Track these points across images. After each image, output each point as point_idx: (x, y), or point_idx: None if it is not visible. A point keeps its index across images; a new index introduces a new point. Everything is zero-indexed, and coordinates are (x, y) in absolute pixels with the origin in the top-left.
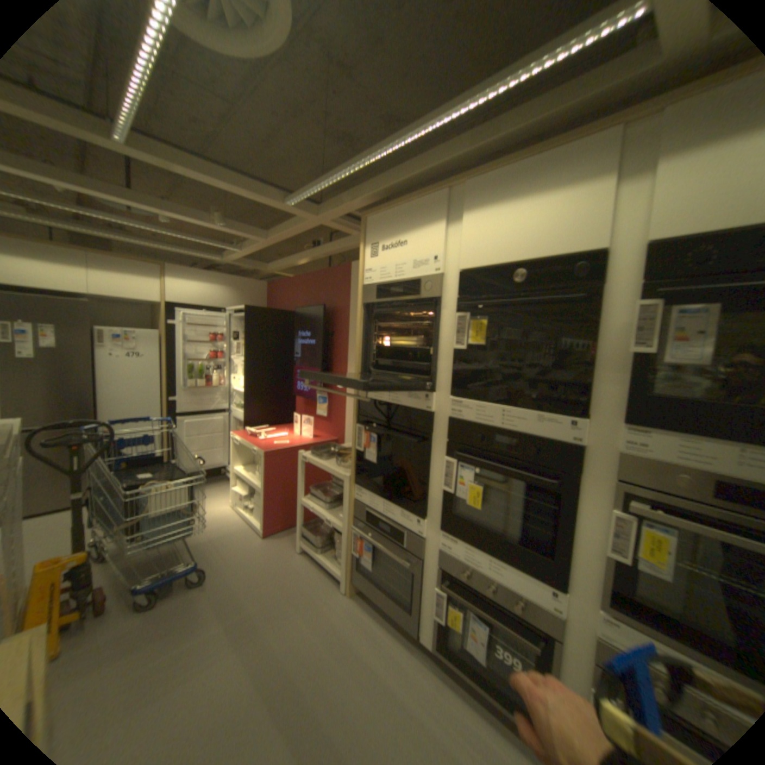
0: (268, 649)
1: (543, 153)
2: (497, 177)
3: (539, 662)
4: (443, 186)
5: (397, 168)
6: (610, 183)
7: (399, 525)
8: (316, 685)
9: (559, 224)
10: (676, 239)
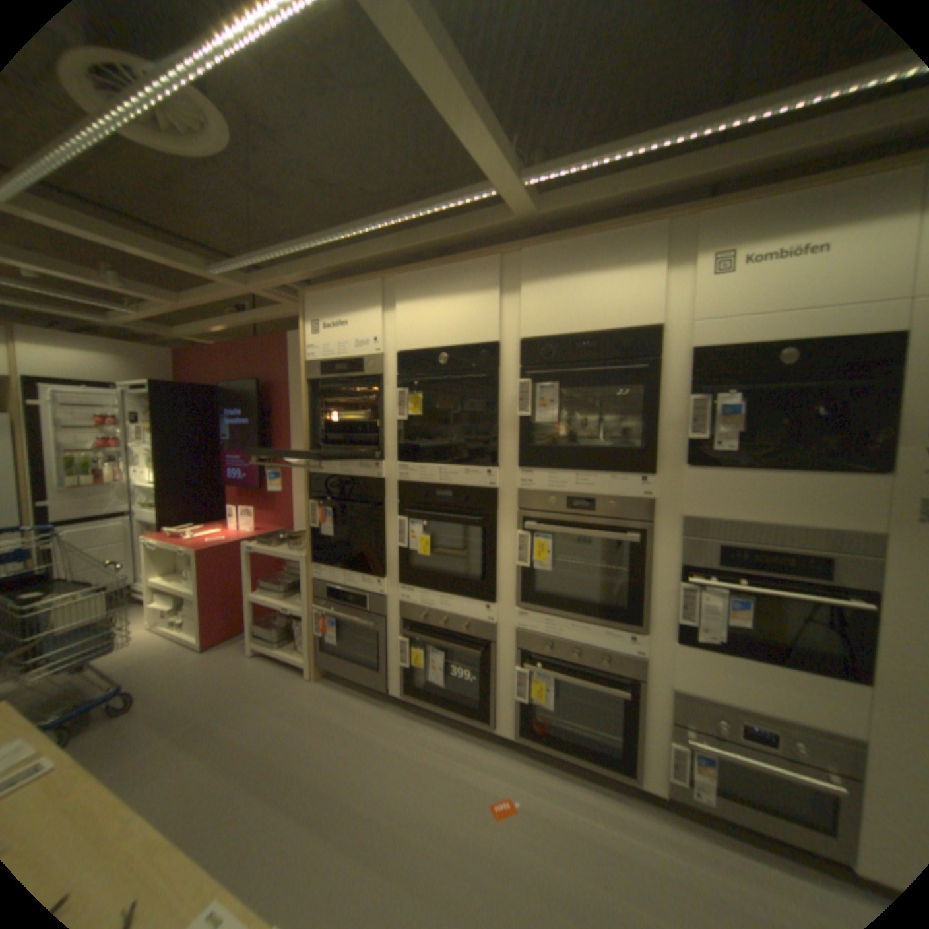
0: (229, 744)
1: (451, 265)
2: (420, 278)
3: (480, 666)
4: (376, 277)
5: (332, 253)
6: (495, 296)
7: (359, 591)
8: (288, 756)
9: (466, 322)
10: (534, 340)
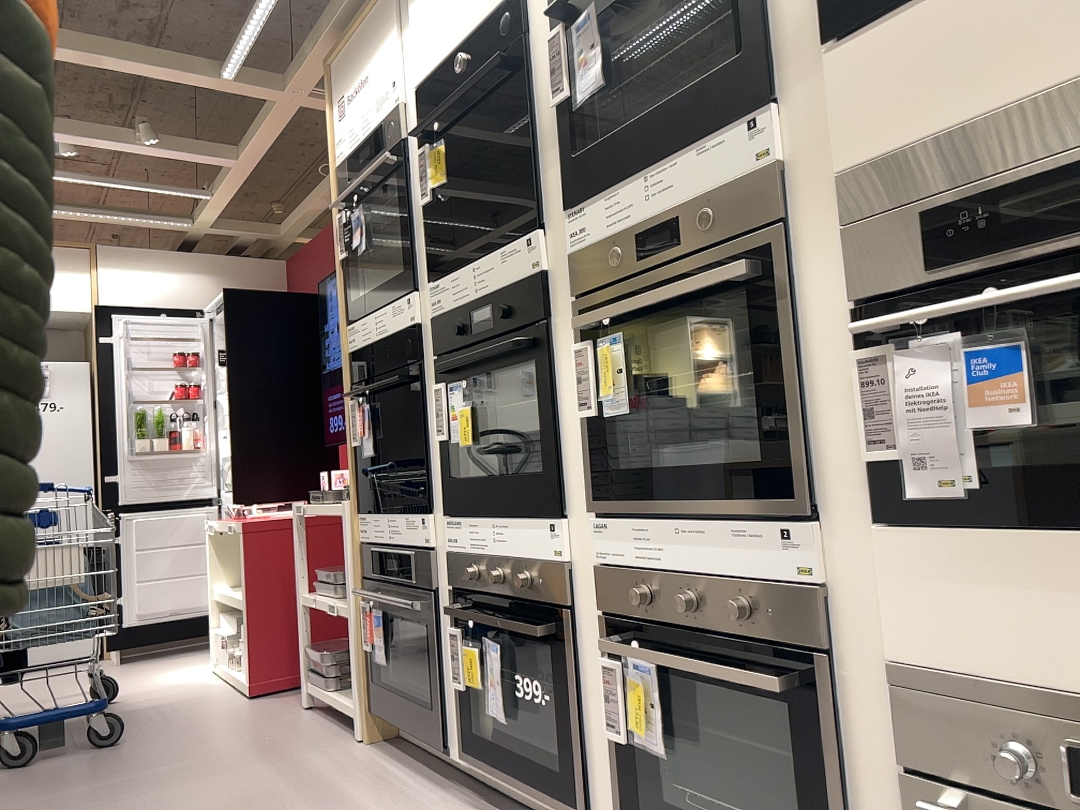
0: (195, 790)
1: None
2: None
3: (555, 664)
4: None
5: None
6: None
7: (405, 546)
8: None
9: None
10: None
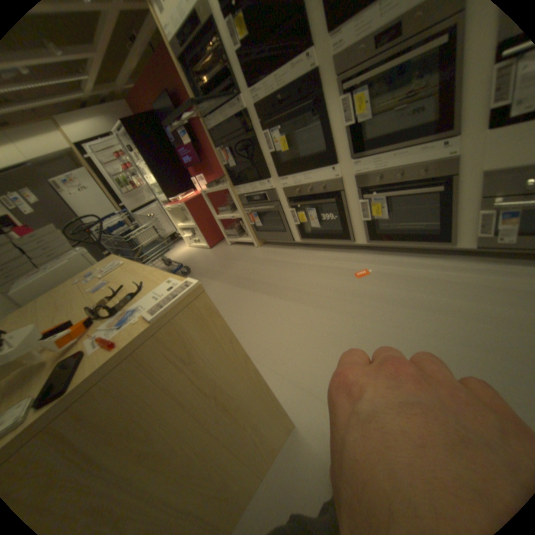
0: (228, 273)
1: None
2: None
3: (338, 206)
4: None
5: None
6: None
7: (261, 190)
8: (253, 272)
9: None
10: None
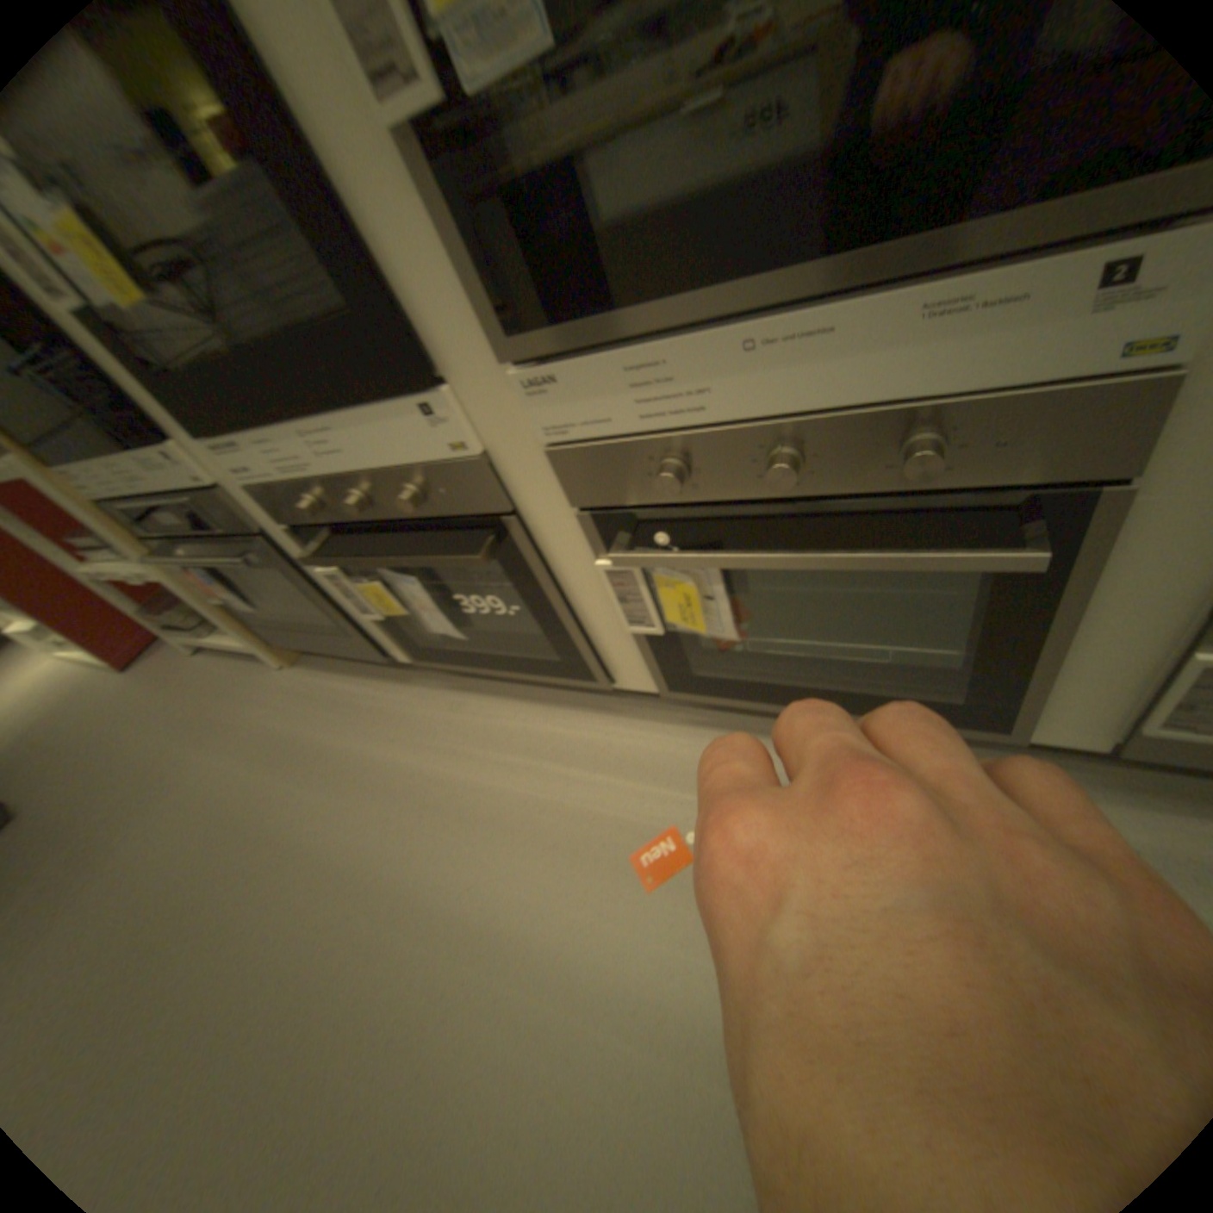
0: (148, 835)
1: None
2: None
3: (510, 577)
4: None
5: None
6: None
7: (163, 493)
8: (241, 832)
9: None
10: None
